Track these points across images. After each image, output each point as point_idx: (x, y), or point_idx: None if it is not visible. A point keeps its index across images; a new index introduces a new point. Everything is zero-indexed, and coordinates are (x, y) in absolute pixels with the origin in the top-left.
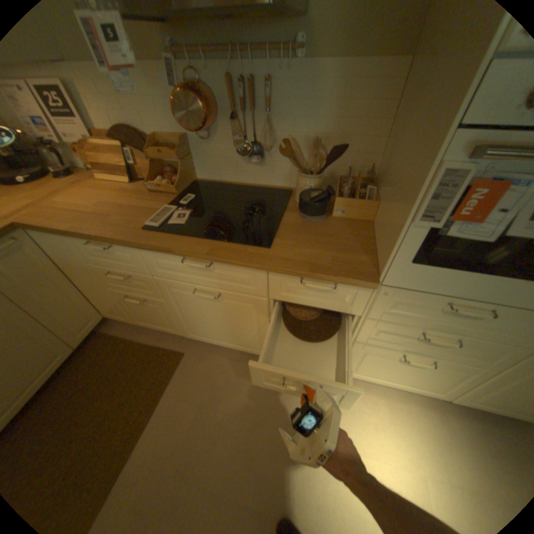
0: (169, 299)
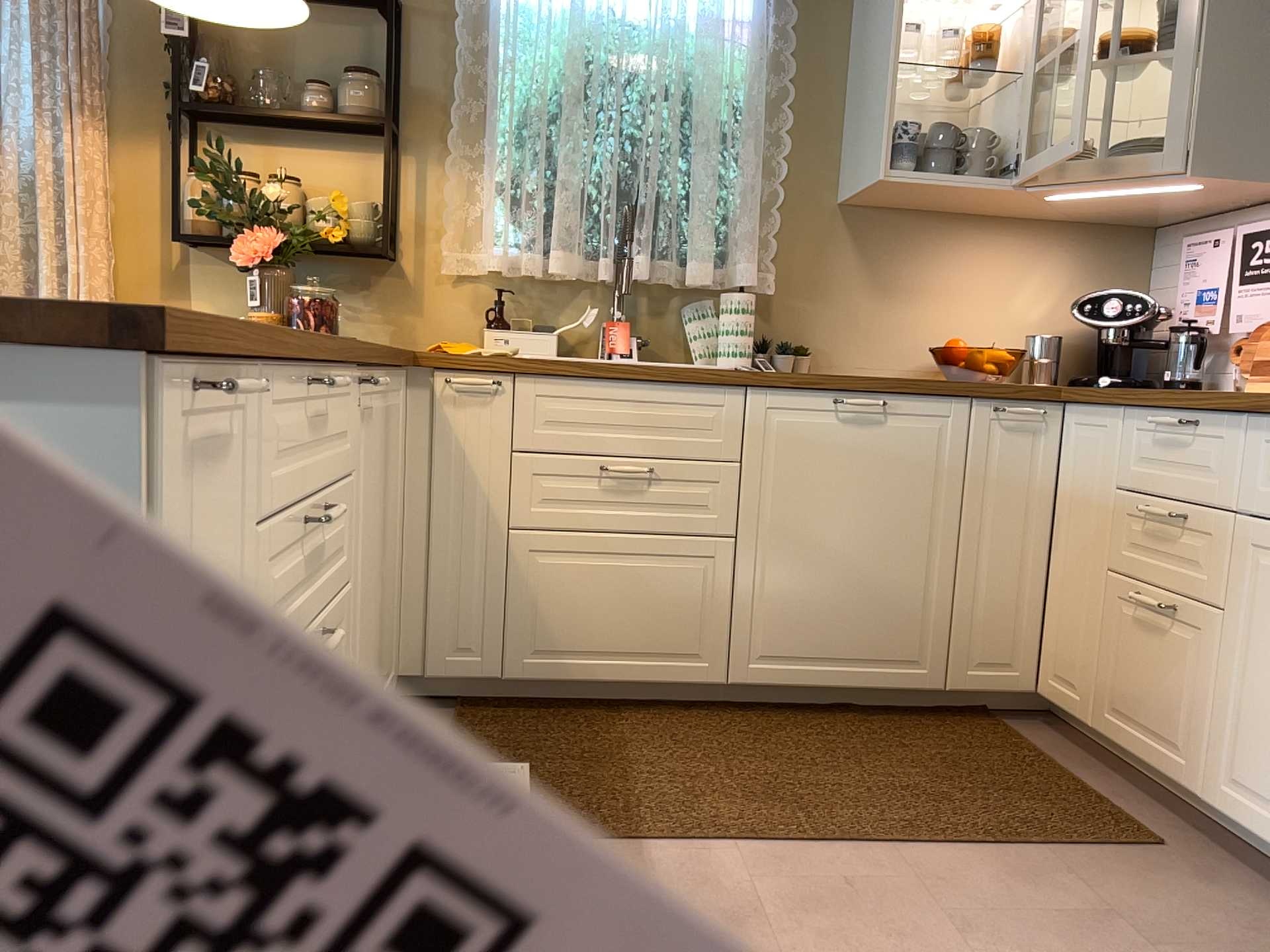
0: (1240, 603)
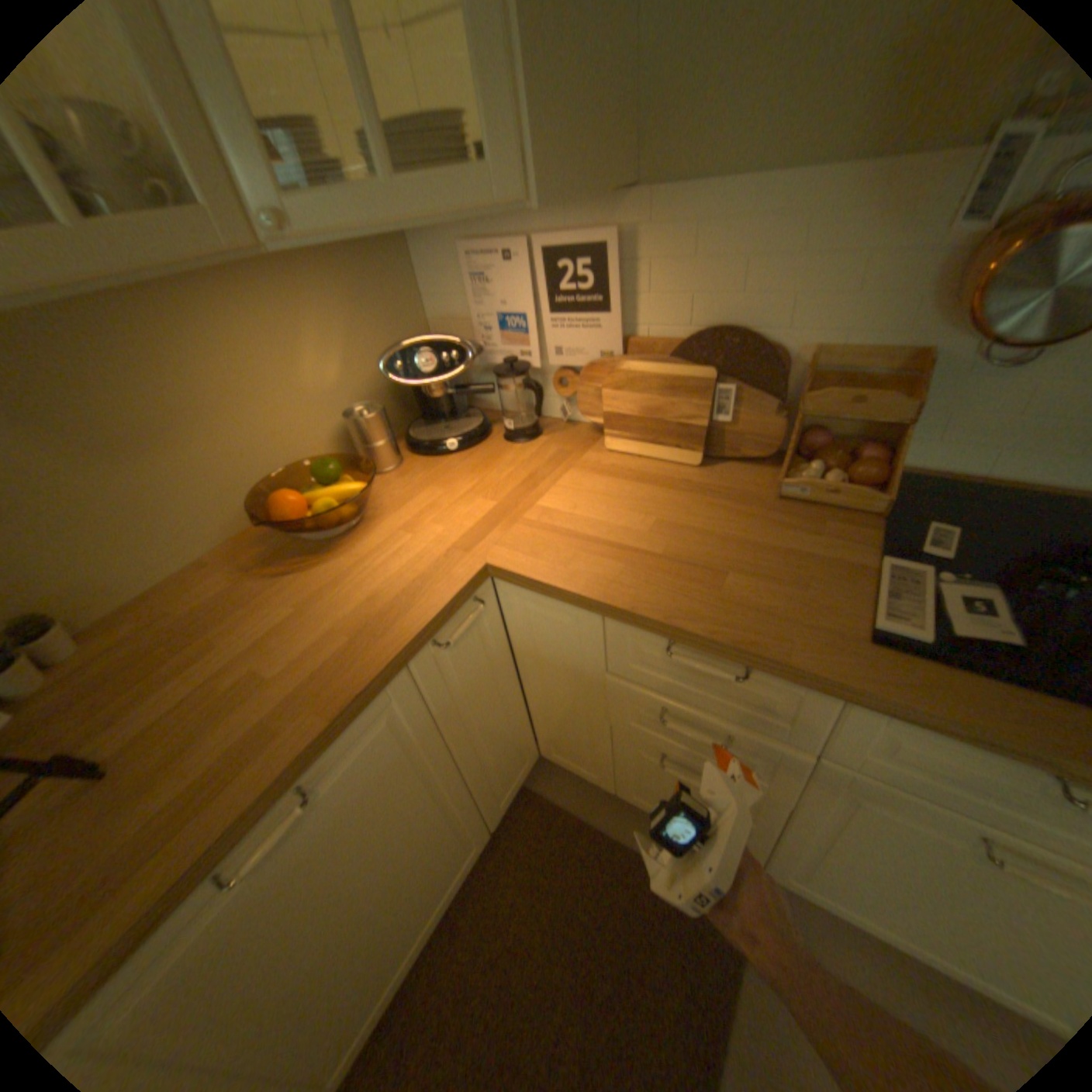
0: (824, 813)
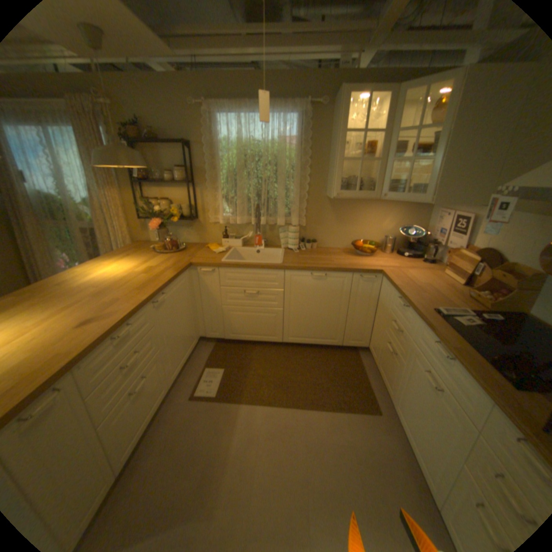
0: (409, 366)
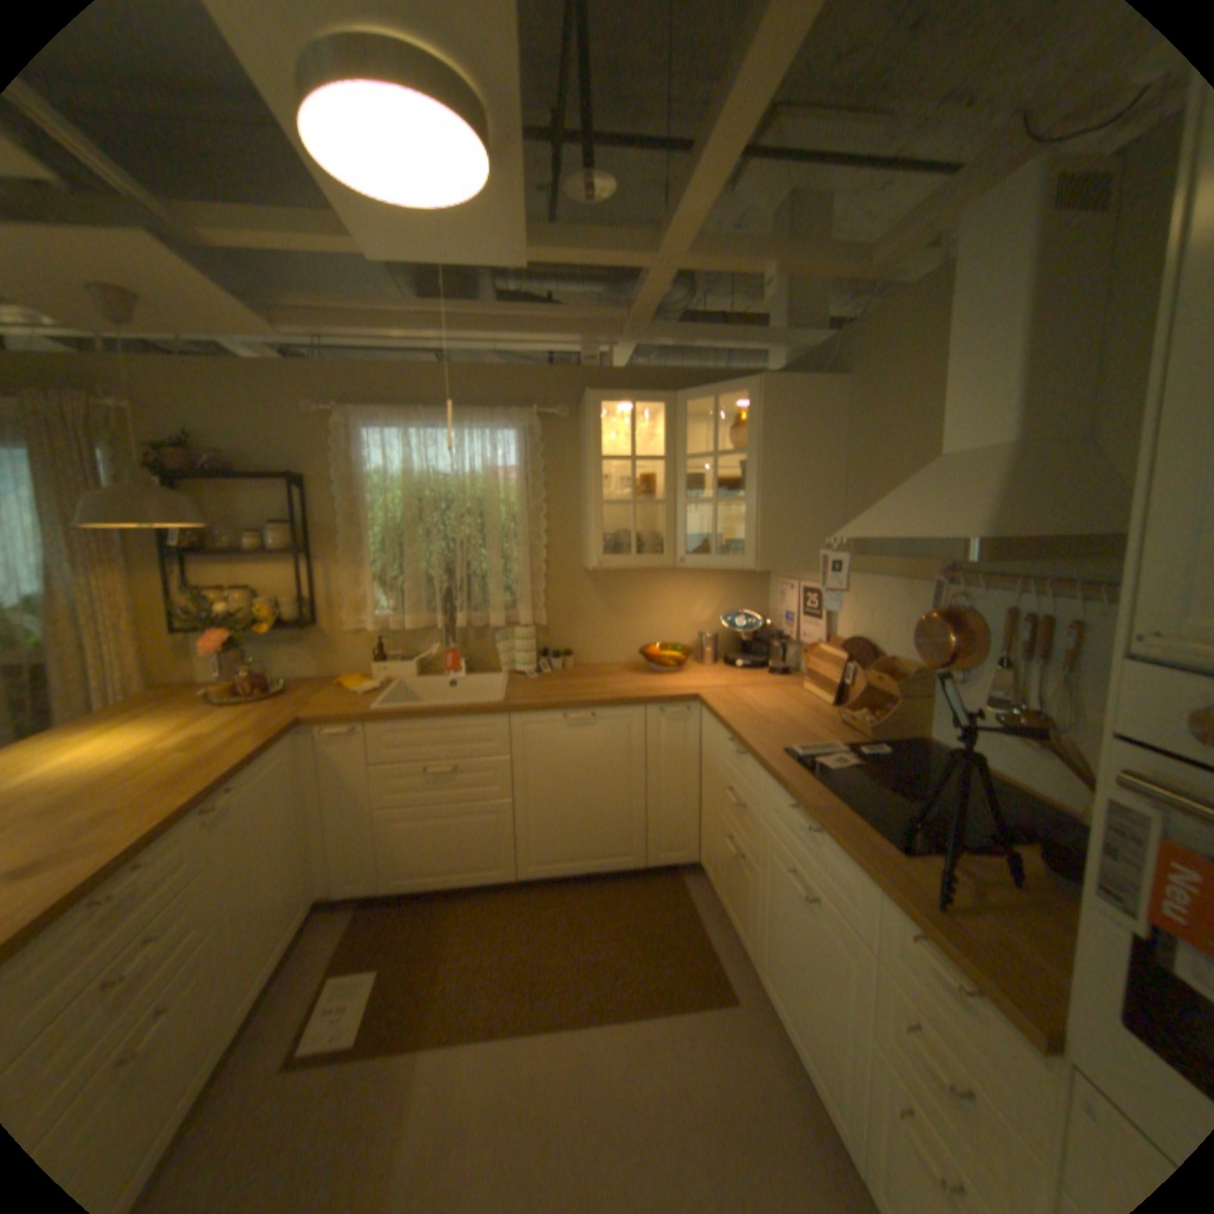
0: (765, 872)
